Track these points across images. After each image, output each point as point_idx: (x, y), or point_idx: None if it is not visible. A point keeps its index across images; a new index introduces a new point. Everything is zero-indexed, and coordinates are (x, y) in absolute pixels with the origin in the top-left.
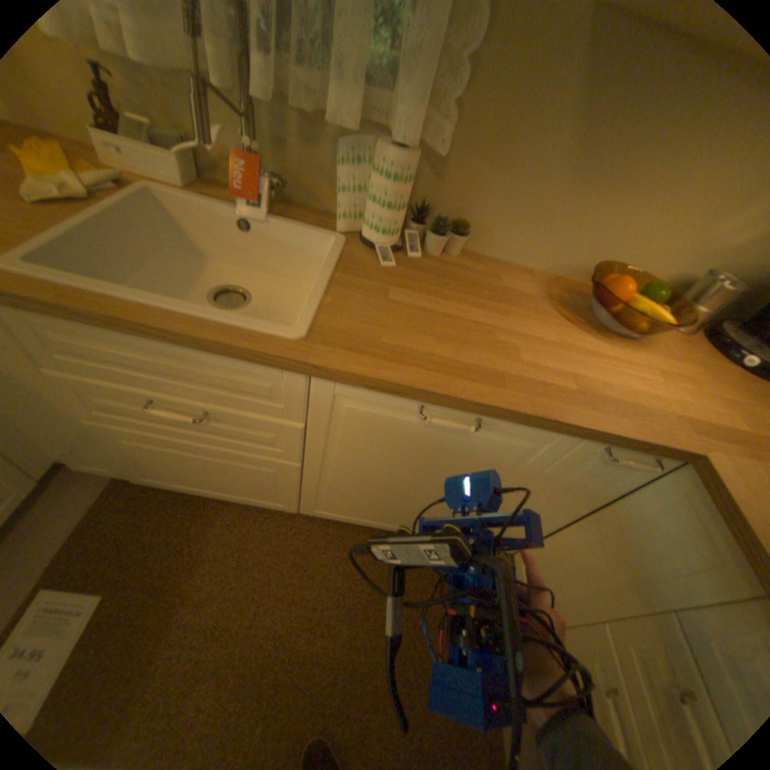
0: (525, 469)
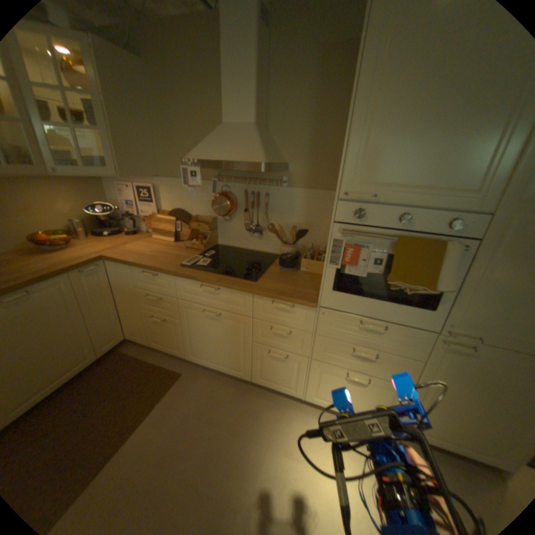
0: (66, 297)
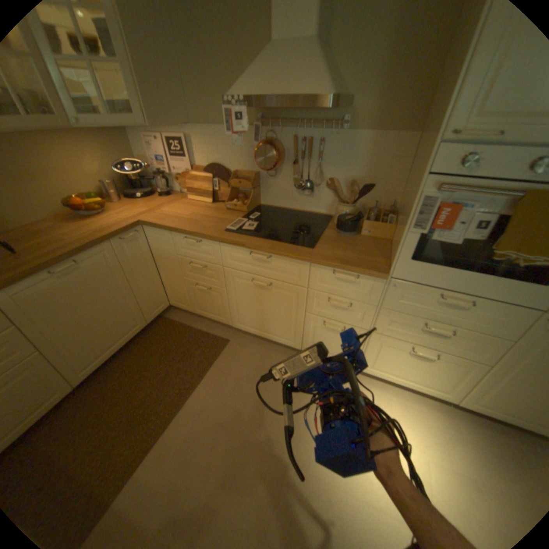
0: (111, 266)
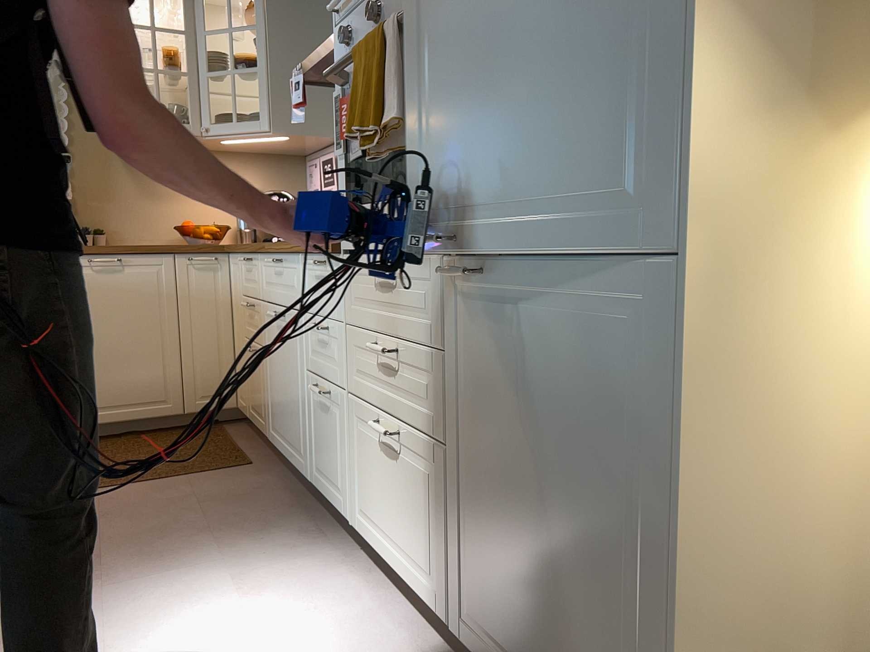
0: (163, 288)
